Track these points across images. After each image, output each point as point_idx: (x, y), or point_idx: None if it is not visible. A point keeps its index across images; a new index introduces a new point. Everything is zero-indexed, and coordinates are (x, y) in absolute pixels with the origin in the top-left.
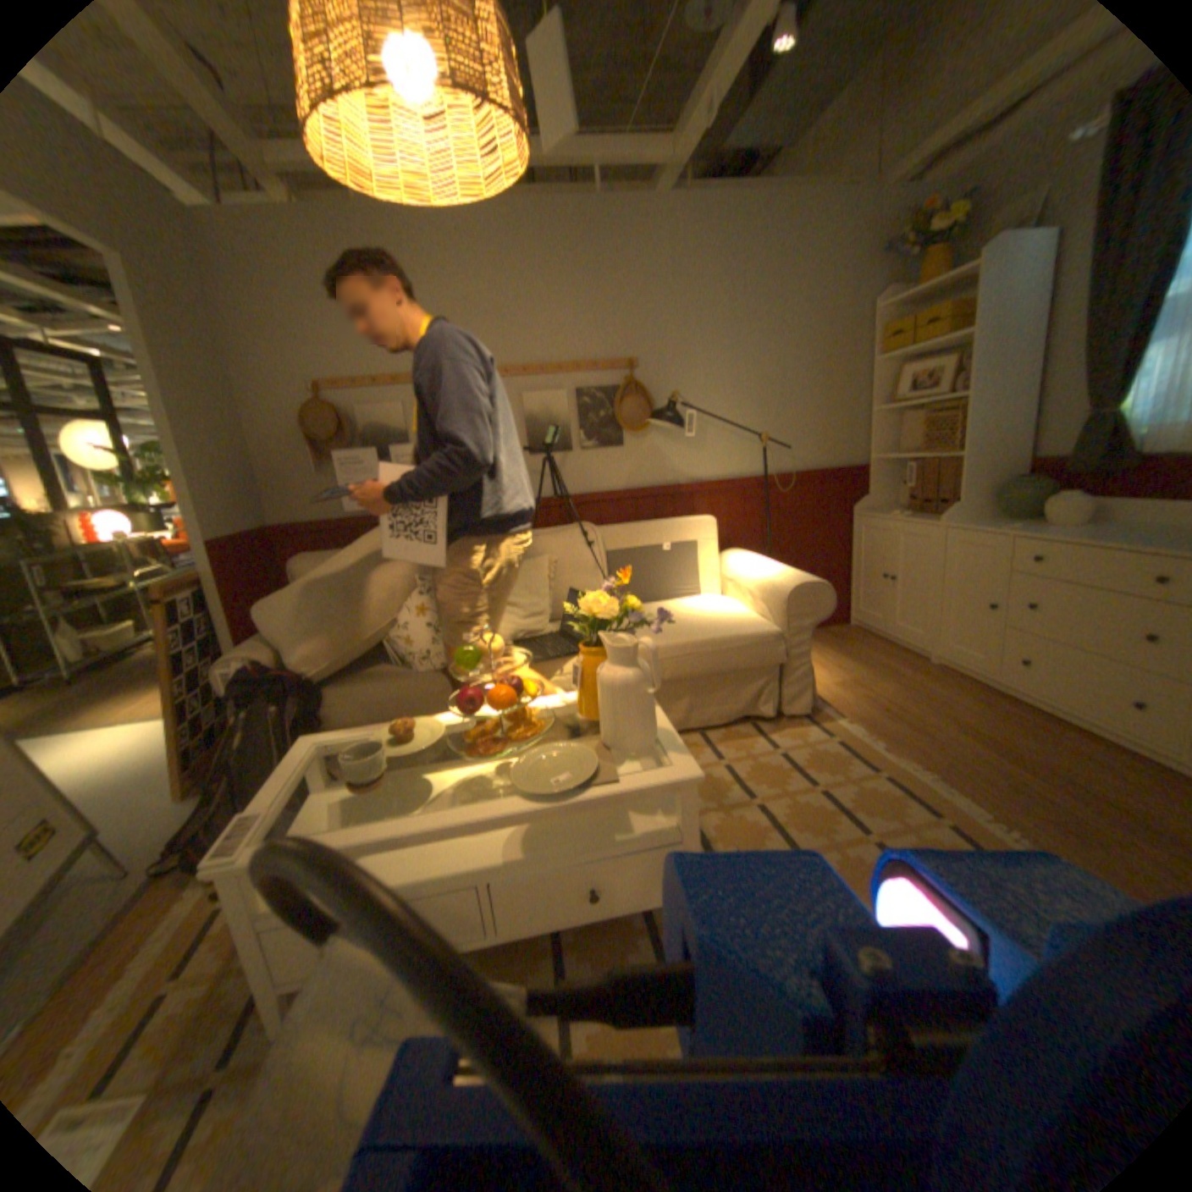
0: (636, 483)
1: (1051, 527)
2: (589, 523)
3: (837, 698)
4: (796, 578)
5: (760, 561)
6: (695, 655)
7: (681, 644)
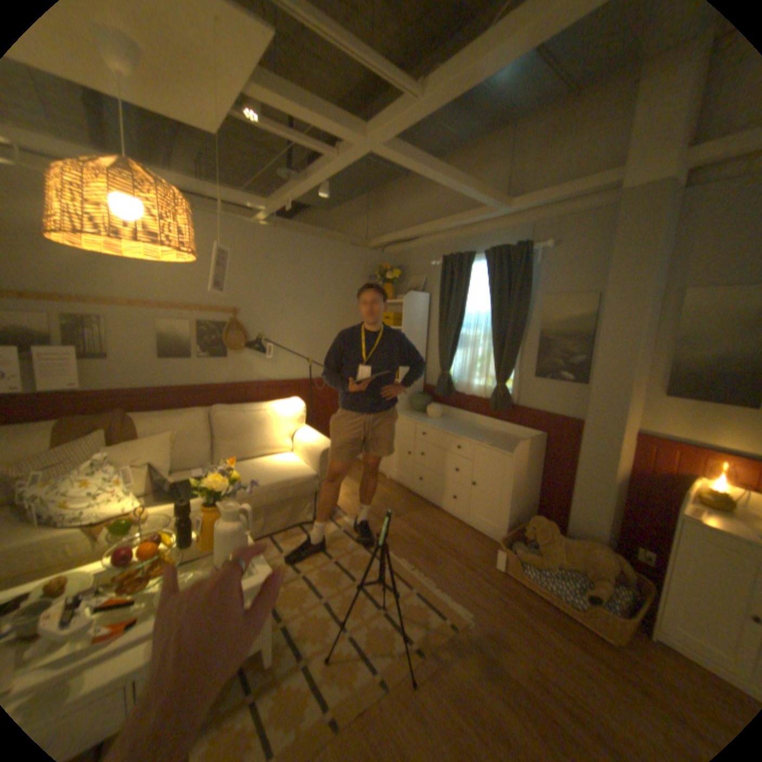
0: (234, 381)
1: (428, 419)
2: (200, 405)
3: (343, 505)
4: (324, 446)
5: (306, 432)
6: (269, 494)
7: (261, 488)
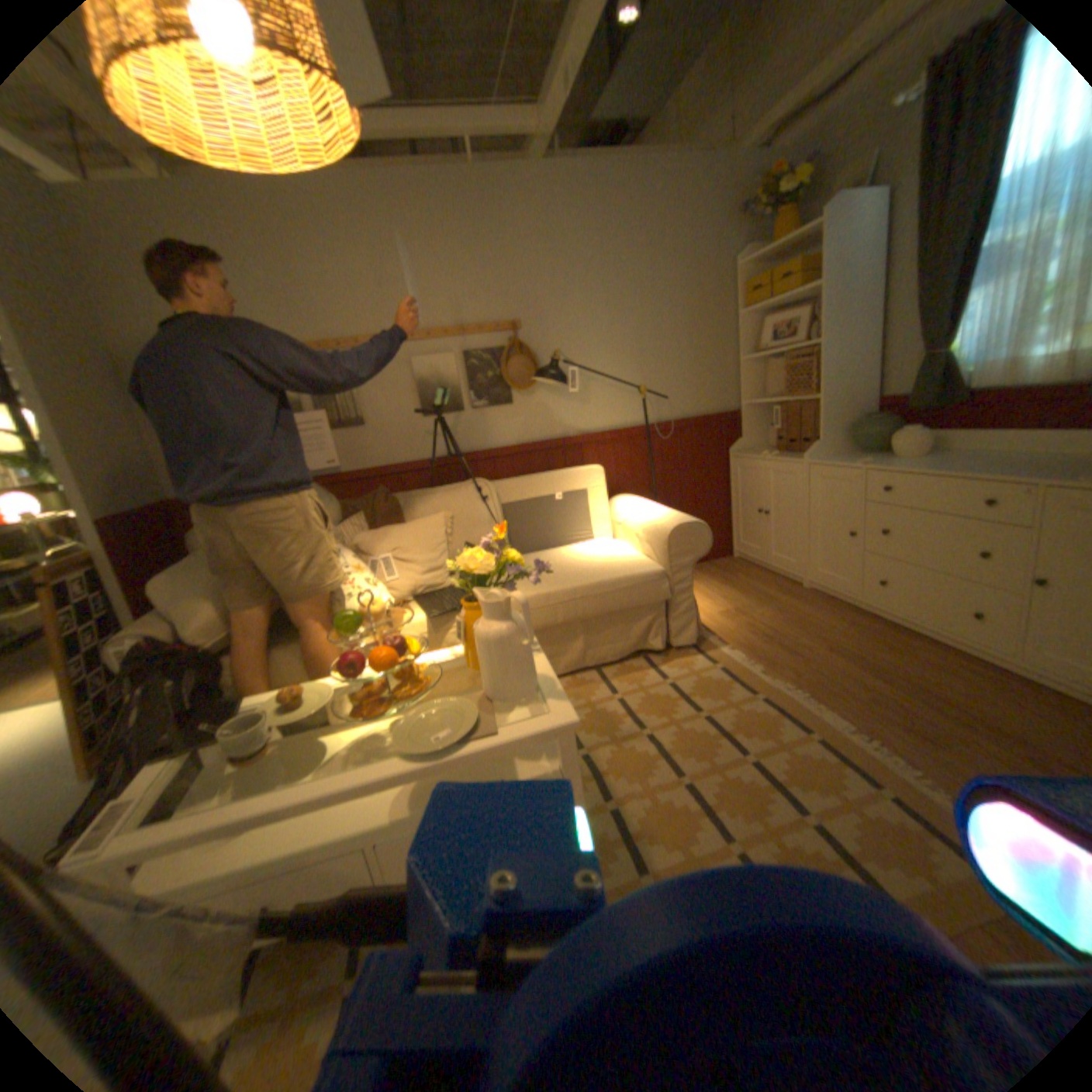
0: (528, 438)
1: (898, 459)
2: (486, 478)
3: (720, 627)
4: (674, 520)
5: (644, 504)
6: (585, 598)
7: (571, 588)
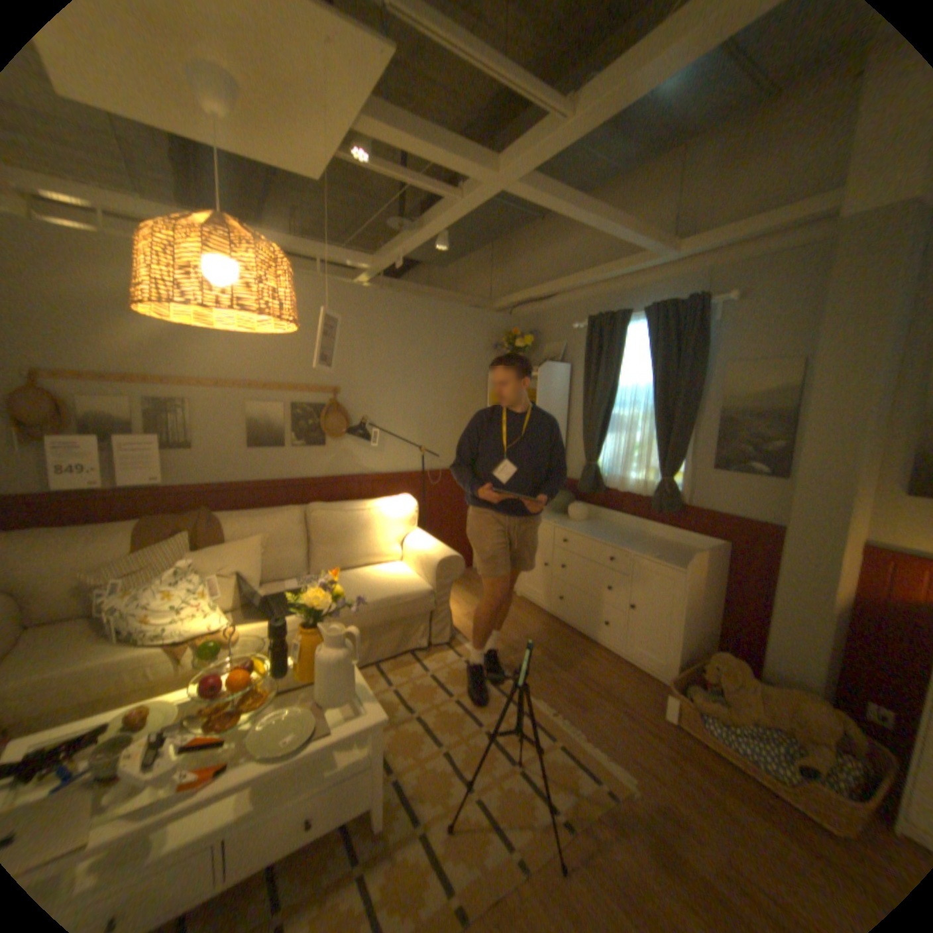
0: (333, 474)
1: (570, 522)
2: (294, 502)
3: (464, 628)
4: (441, 554)
5: (418, 536)
6: (376, 612)
7: (366, 605)
